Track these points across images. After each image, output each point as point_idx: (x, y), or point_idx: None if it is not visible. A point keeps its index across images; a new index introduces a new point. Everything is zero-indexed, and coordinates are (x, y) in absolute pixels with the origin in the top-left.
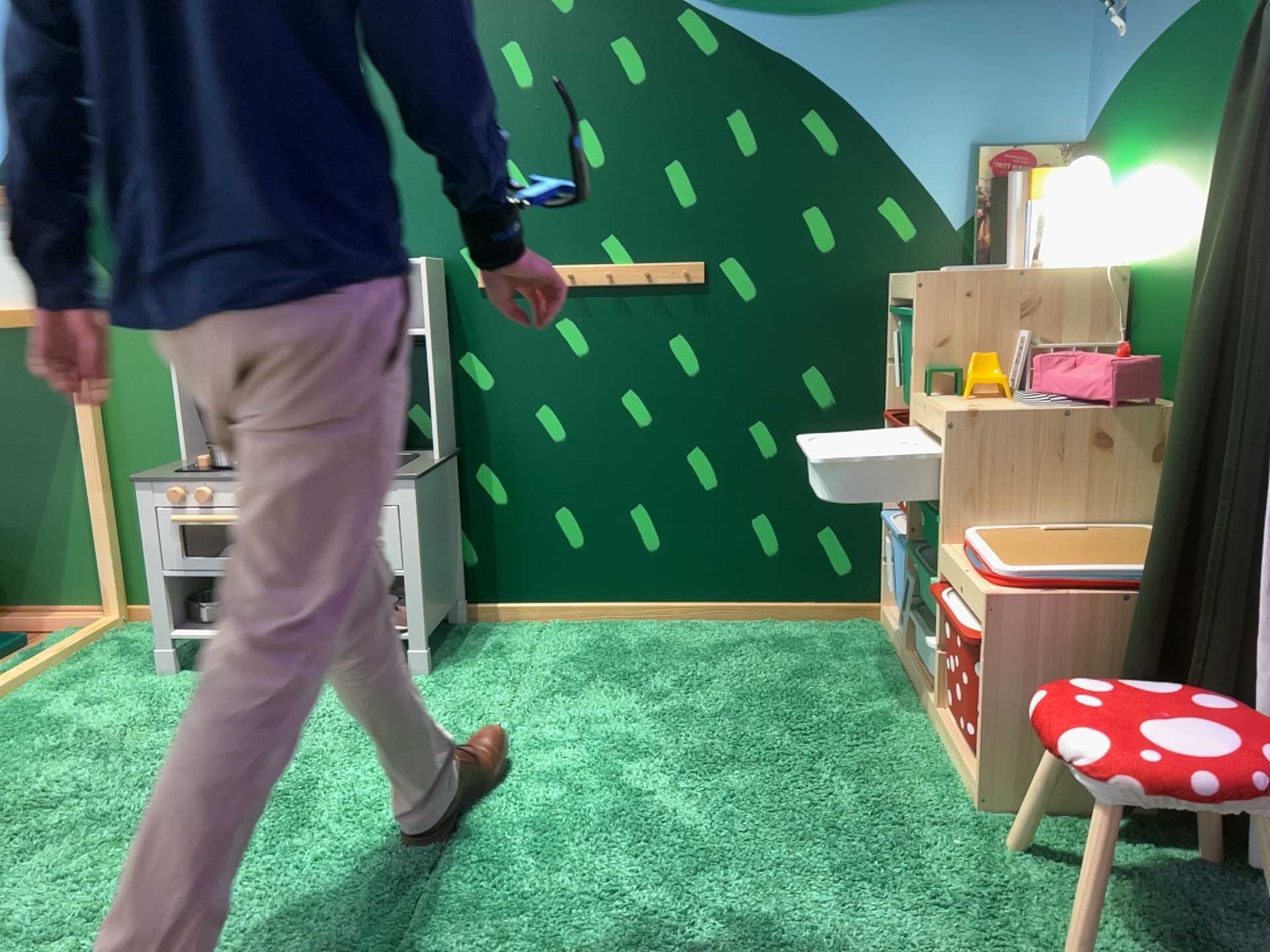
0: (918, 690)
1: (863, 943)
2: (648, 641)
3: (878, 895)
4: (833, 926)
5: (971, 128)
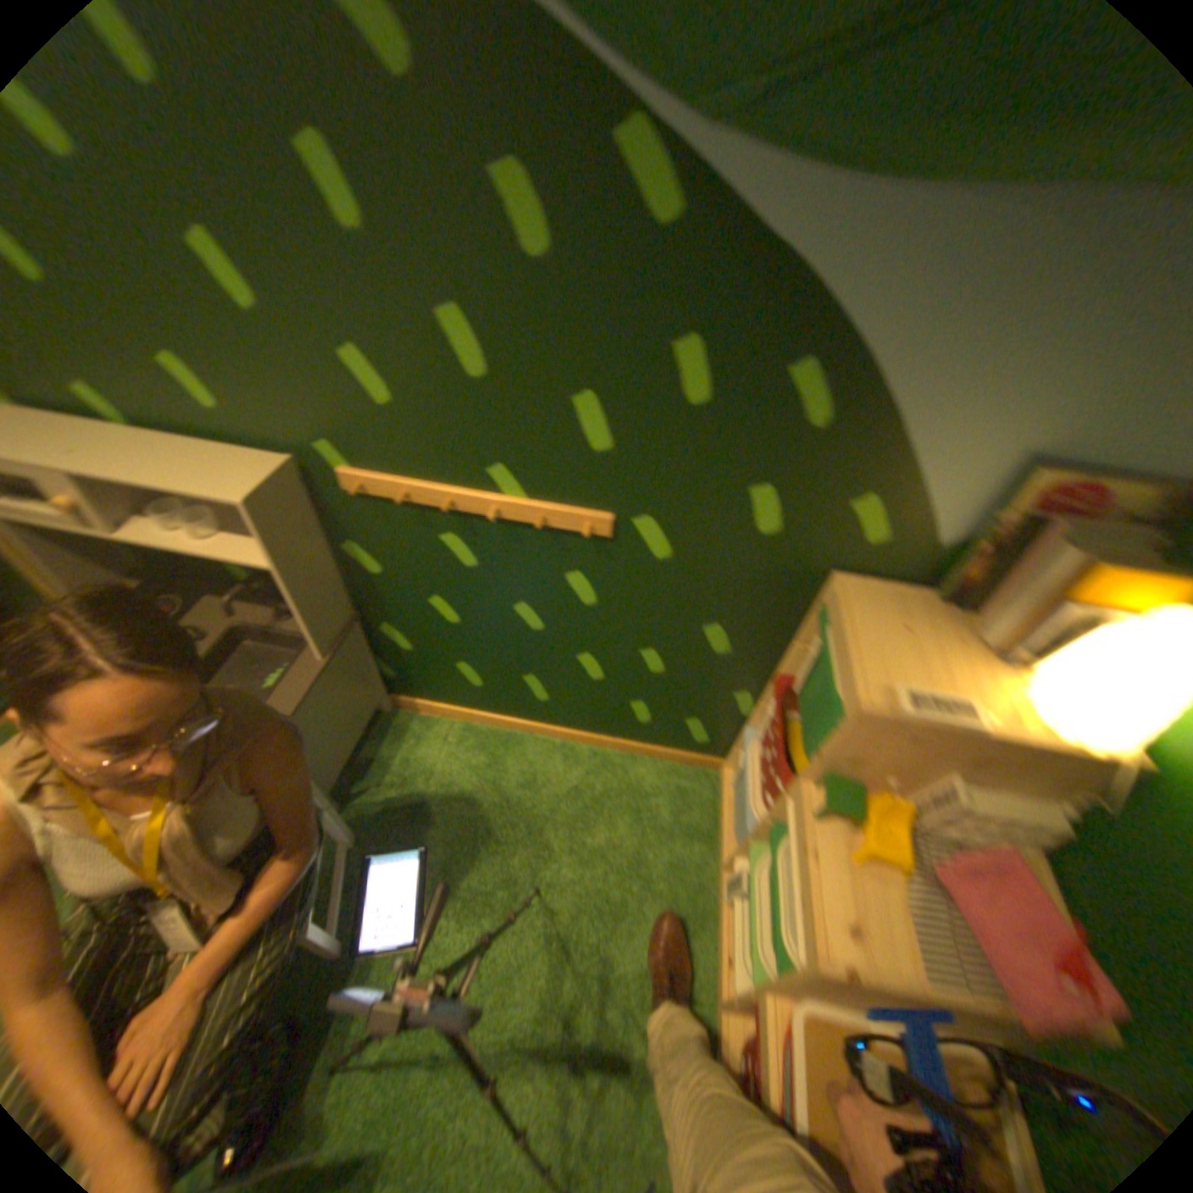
0: (720, 931)
1: None
2: (527, 777)
3: None
4: None
5: (1054, 436)
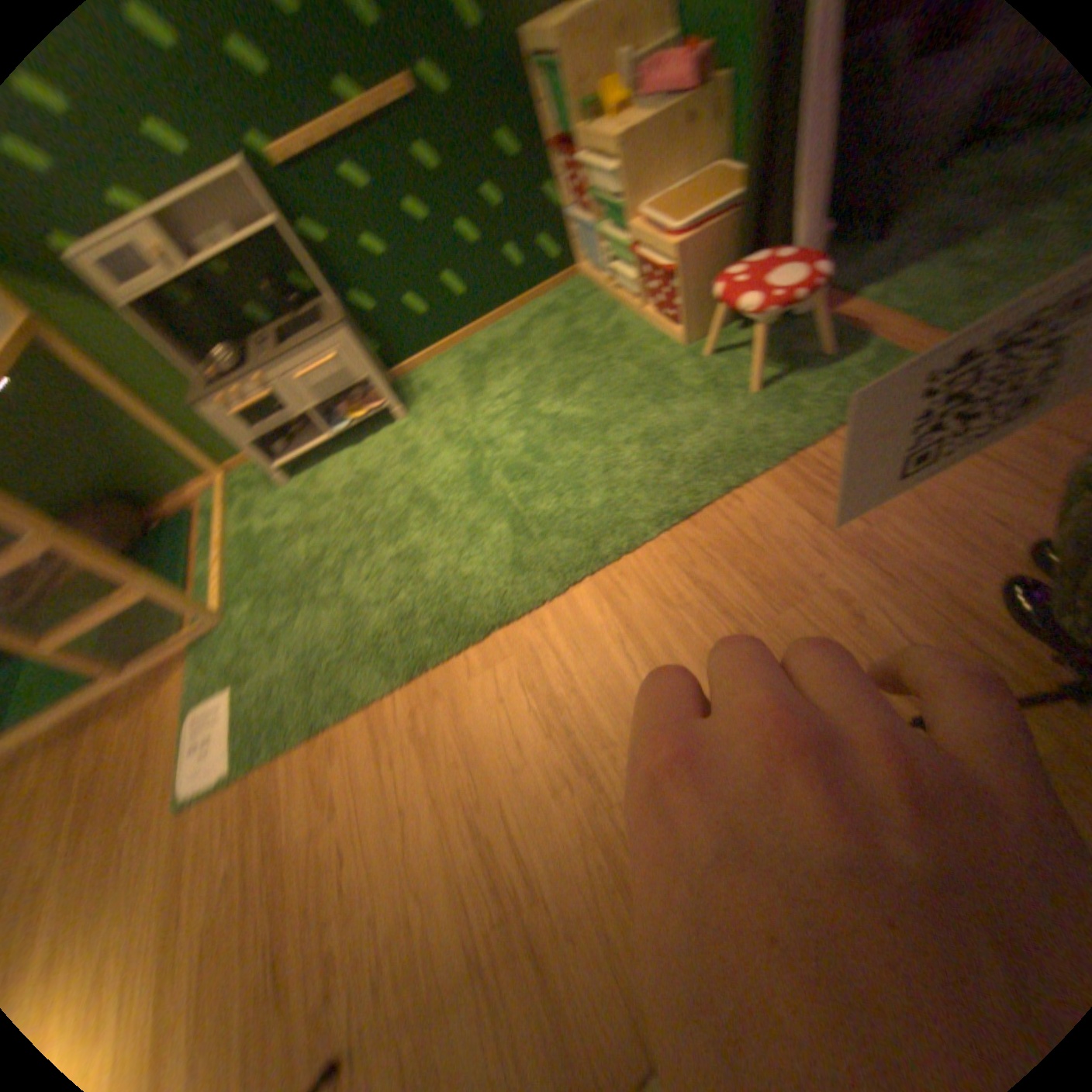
0: (621, 303)
1: (676, 423)
2: (483, 344)
3: (668, 402)
4: (661, 422)
5: None
